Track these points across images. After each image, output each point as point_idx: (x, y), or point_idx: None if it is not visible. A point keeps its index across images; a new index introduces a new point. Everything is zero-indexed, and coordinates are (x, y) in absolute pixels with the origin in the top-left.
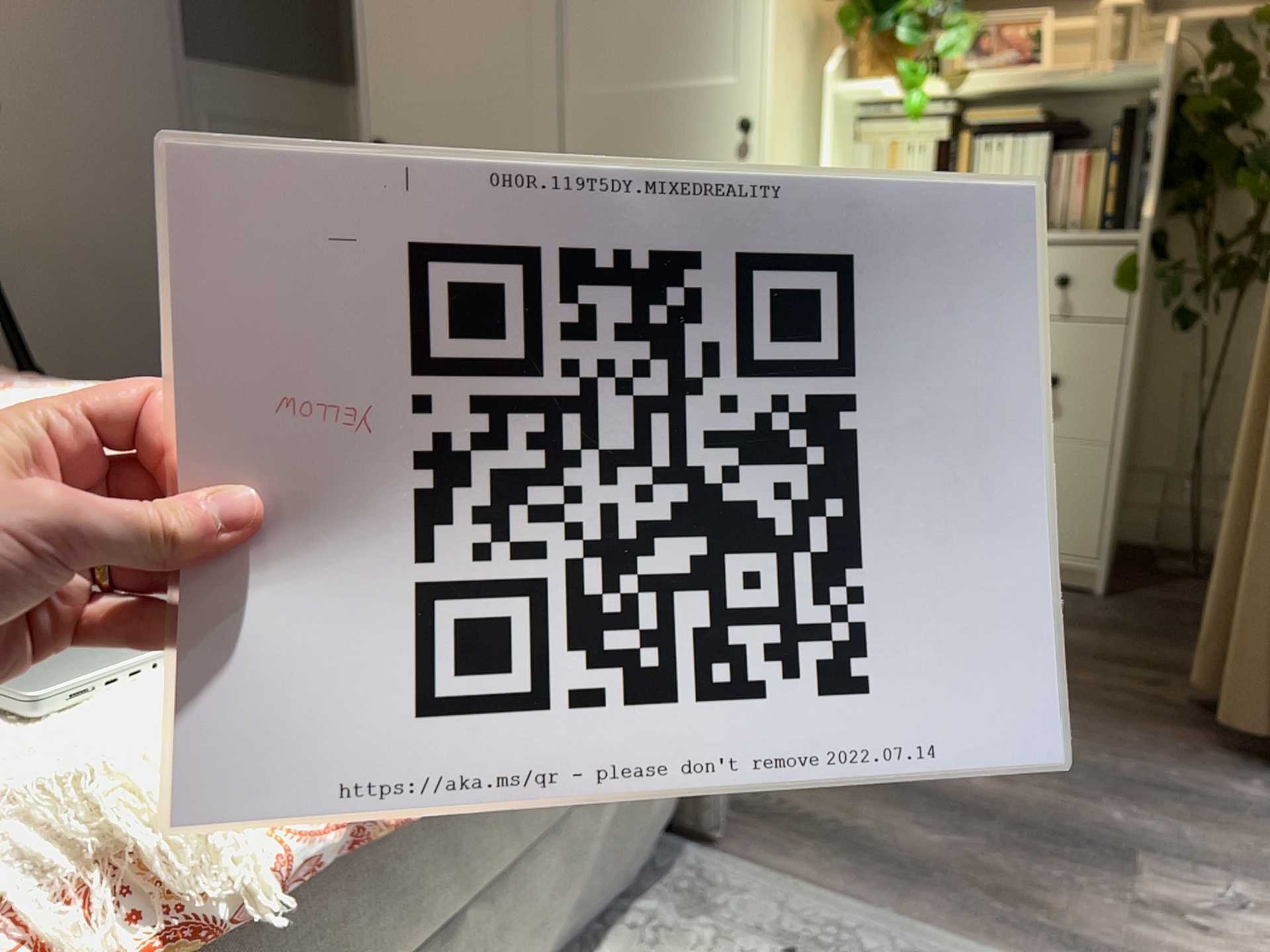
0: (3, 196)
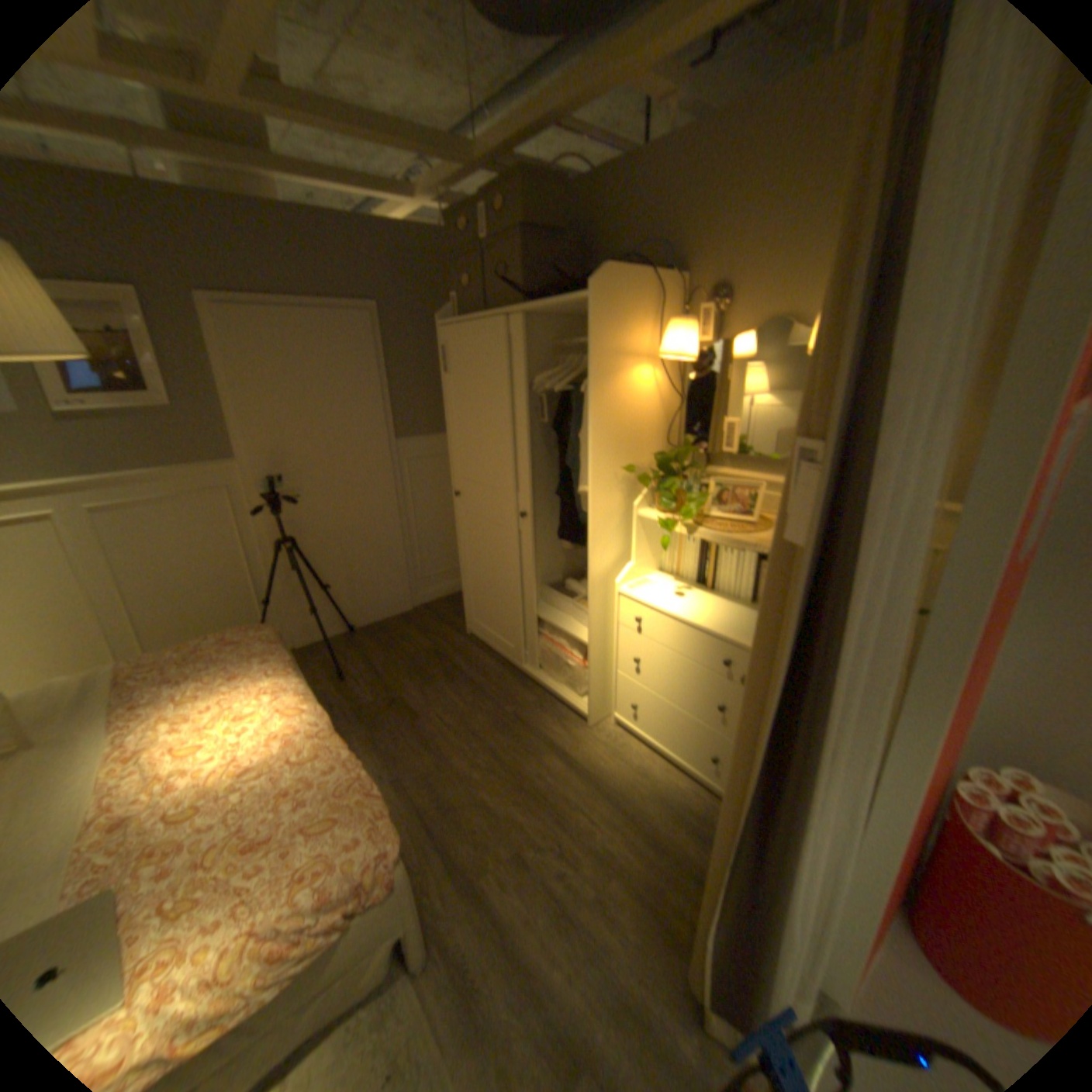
0: (312, 517)
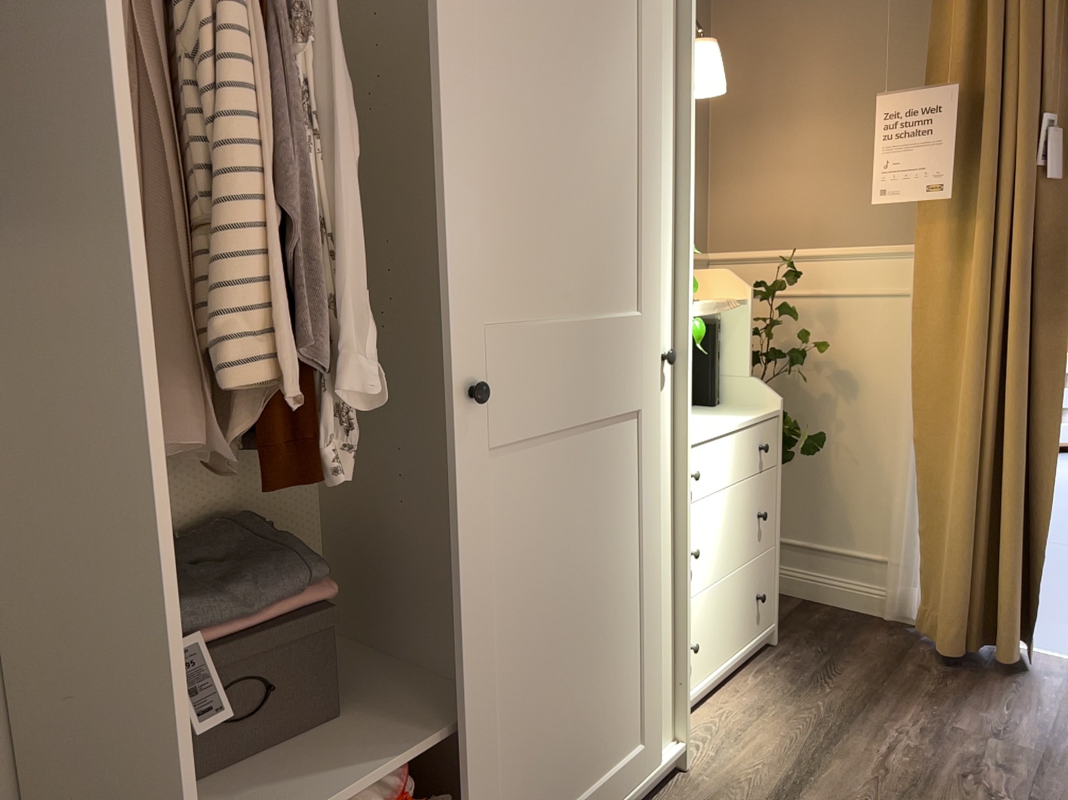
0: None
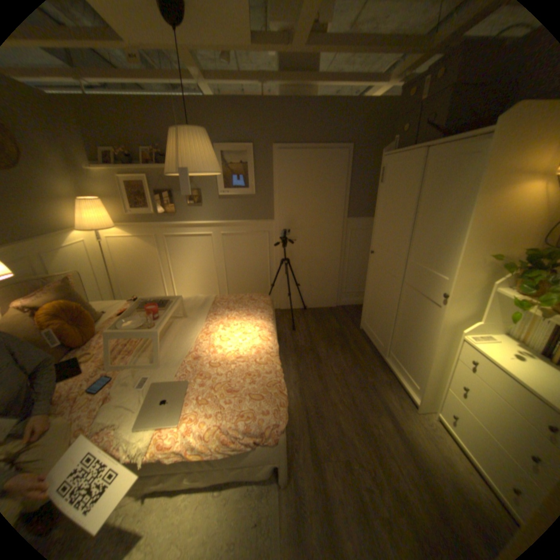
0: (299, 251)
